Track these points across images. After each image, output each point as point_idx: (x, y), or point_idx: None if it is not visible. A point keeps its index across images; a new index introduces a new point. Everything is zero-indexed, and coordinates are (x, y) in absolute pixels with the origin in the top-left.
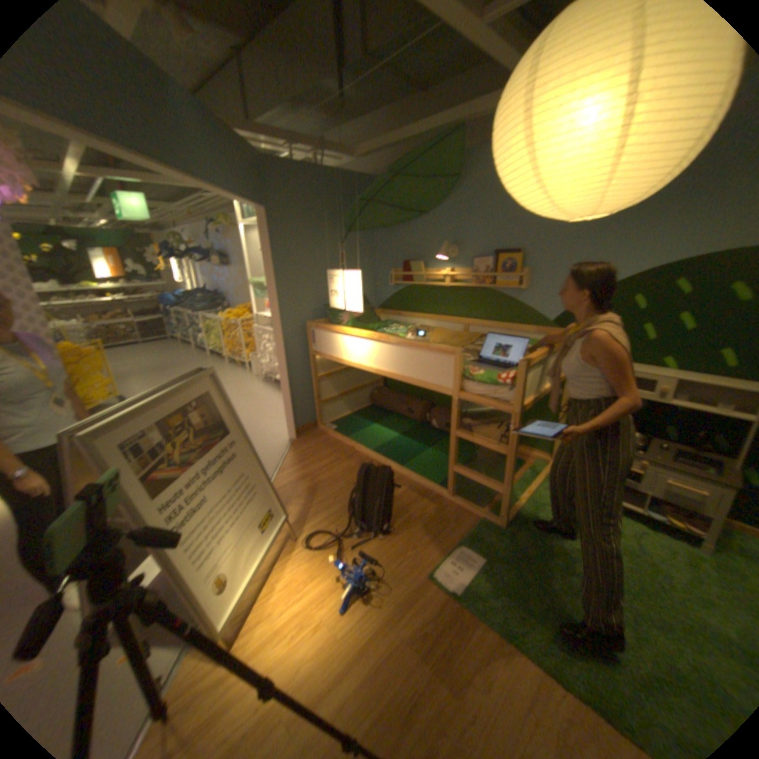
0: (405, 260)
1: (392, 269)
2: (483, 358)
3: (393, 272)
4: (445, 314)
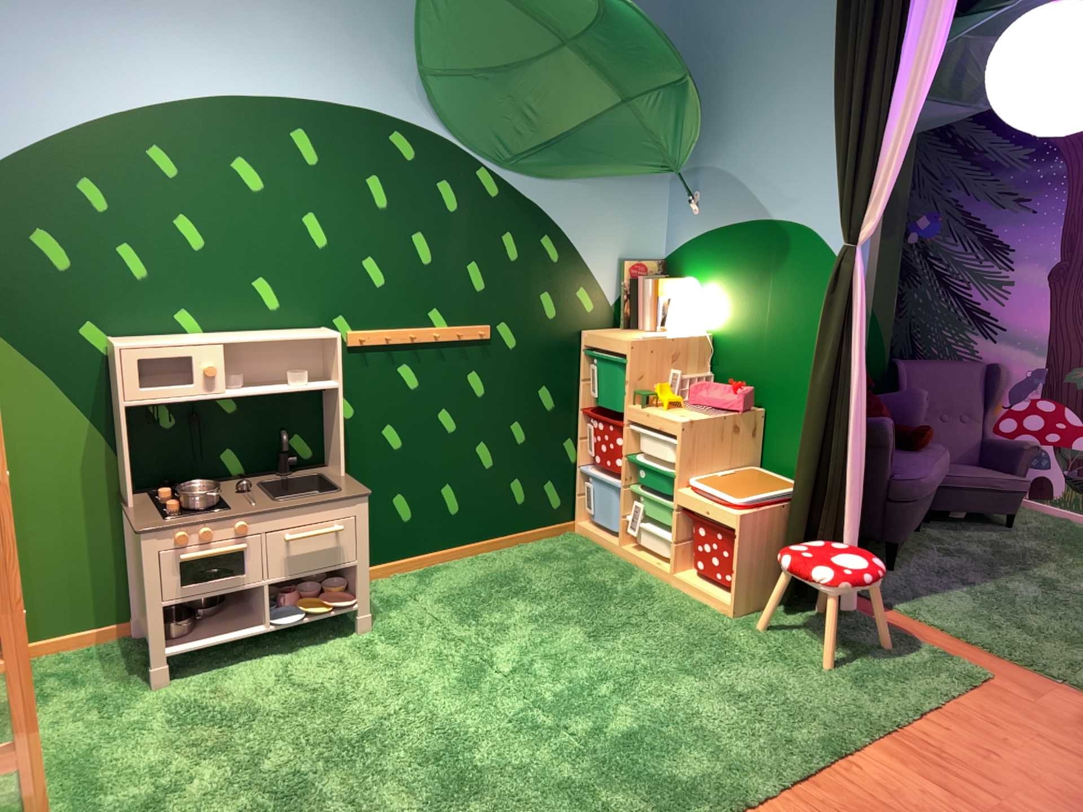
0: None
1: None
2: None
3: None
4: None
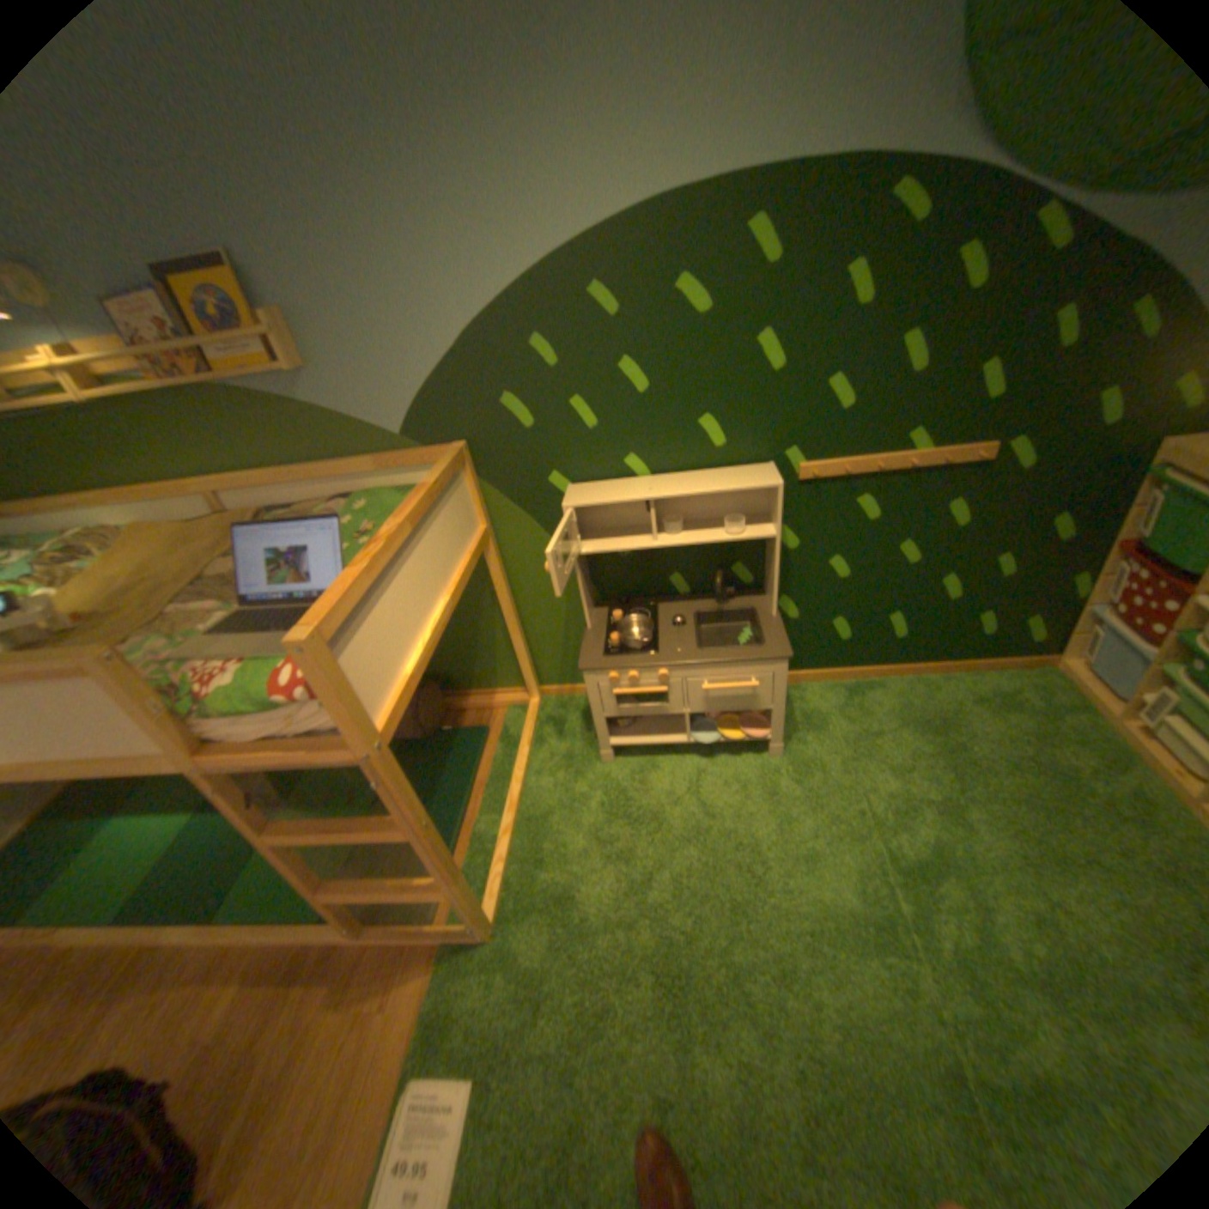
0: None
1: None
2: (252, 601)
3: None
4: (141, 479)
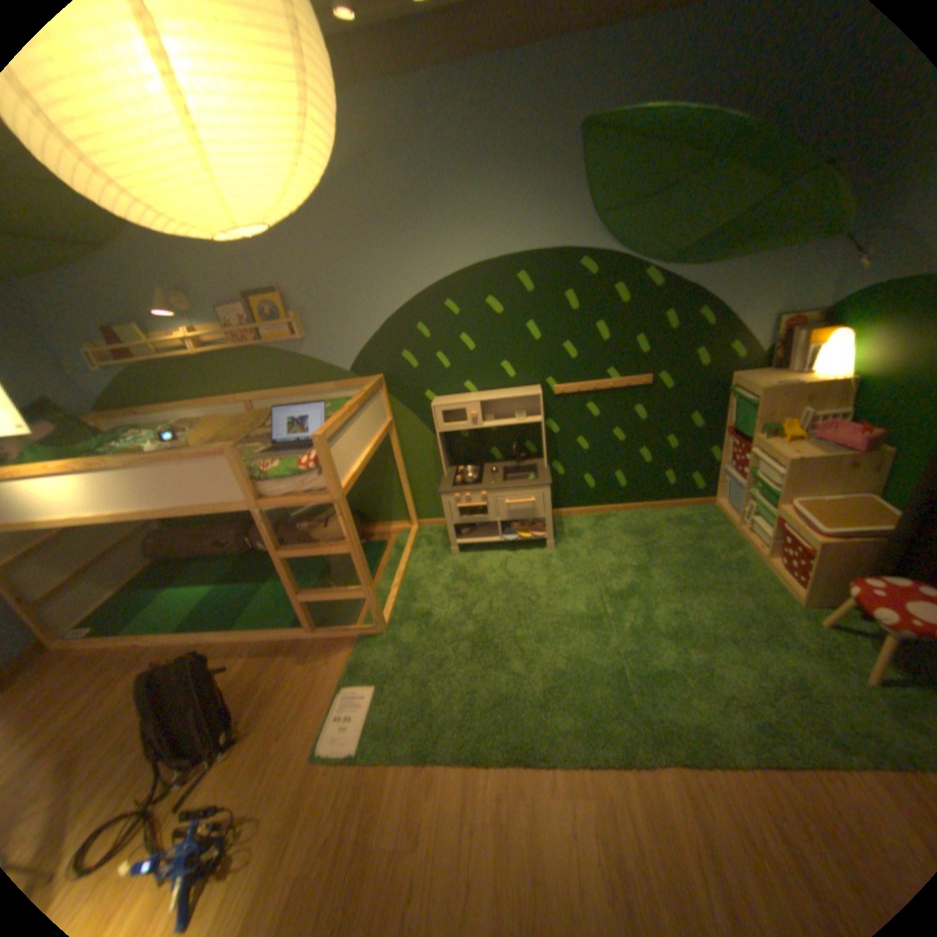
0: (102, 326)
1: (86, 344)
2: (278, 443)
3: (88, 349)
4: (211, 396)
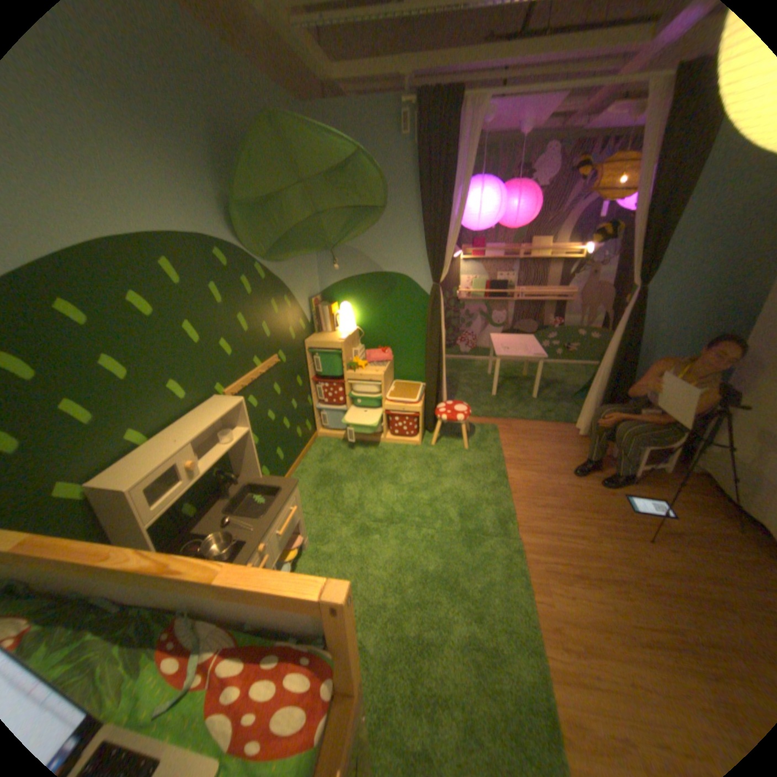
0: None
1: None
2: None
3: None
4: None
